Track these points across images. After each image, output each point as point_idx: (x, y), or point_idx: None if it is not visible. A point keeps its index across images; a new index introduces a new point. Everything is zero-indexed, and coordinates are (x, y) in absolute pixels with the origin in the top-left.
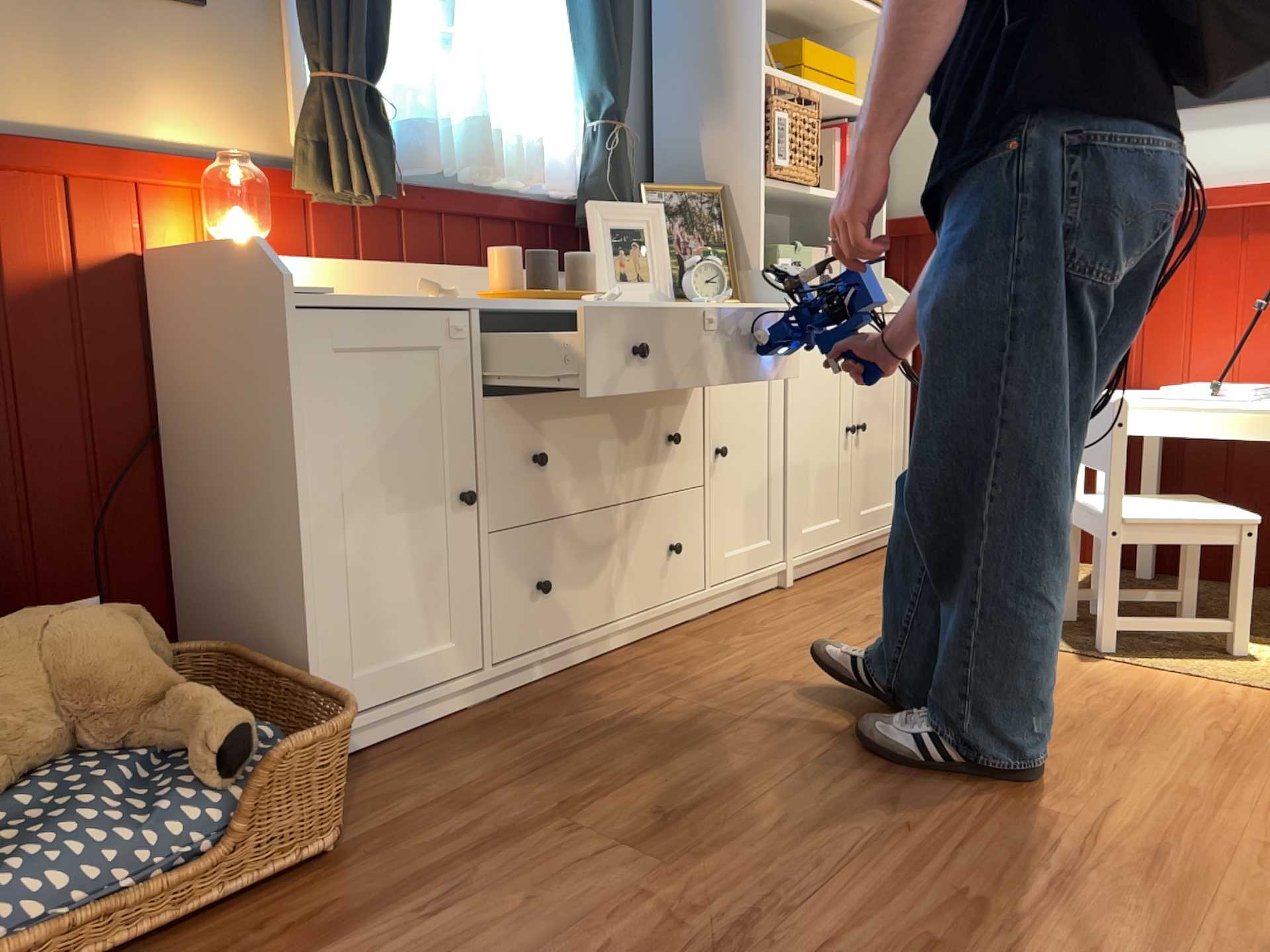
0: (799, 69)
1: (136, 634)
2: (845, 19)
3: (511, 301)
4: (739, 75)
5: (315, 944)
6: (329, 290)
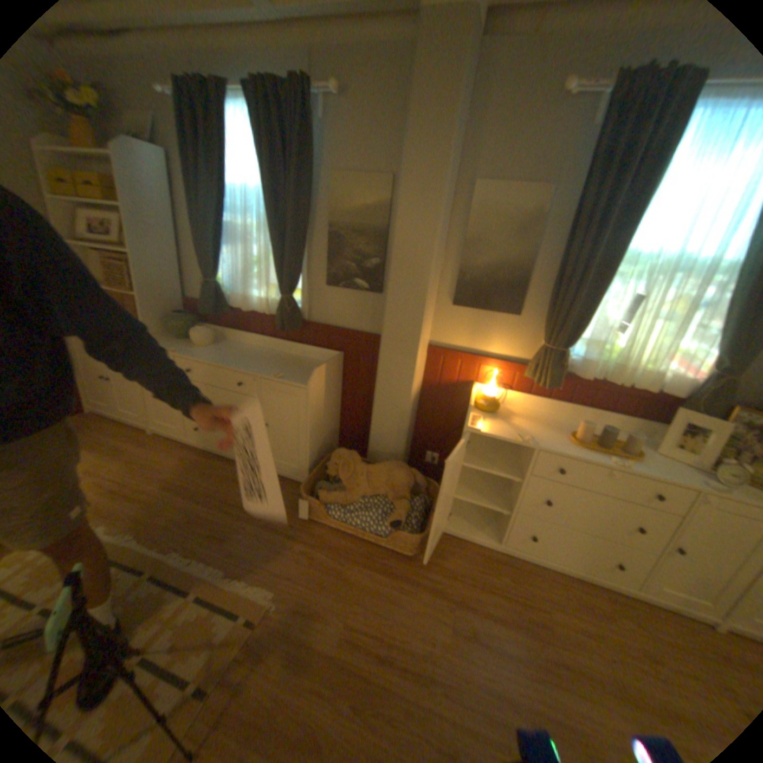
0: None
1: (408, 482)
2: None
3: (568, 448)
4: None
5: (384, 574)
6: (481, 429)
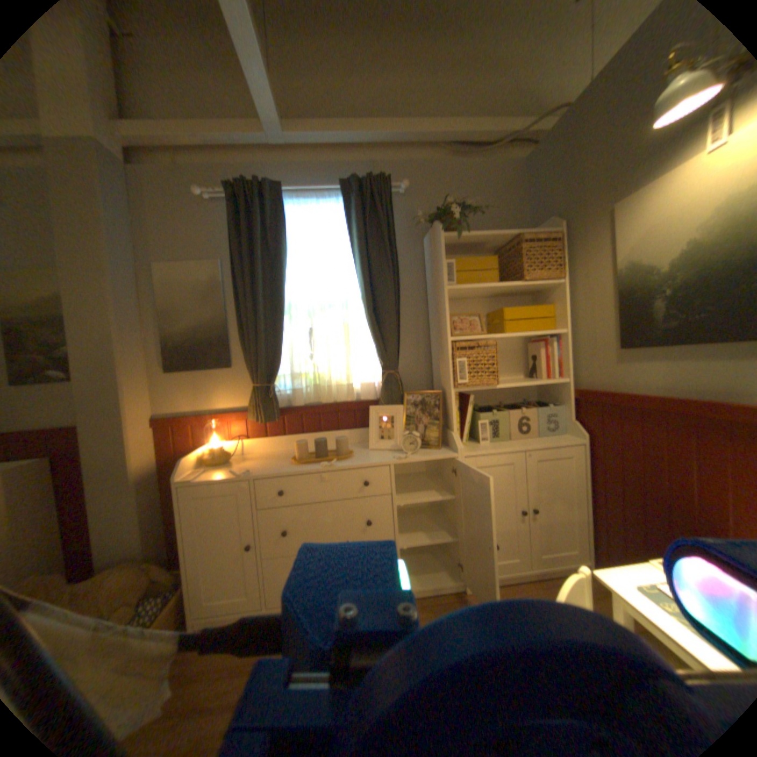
0: (503, 321)
1: (133, 582)
2: (542, 286)
3: (285, 468)
4: (444, 341)
5: None
6: (192, 479)
